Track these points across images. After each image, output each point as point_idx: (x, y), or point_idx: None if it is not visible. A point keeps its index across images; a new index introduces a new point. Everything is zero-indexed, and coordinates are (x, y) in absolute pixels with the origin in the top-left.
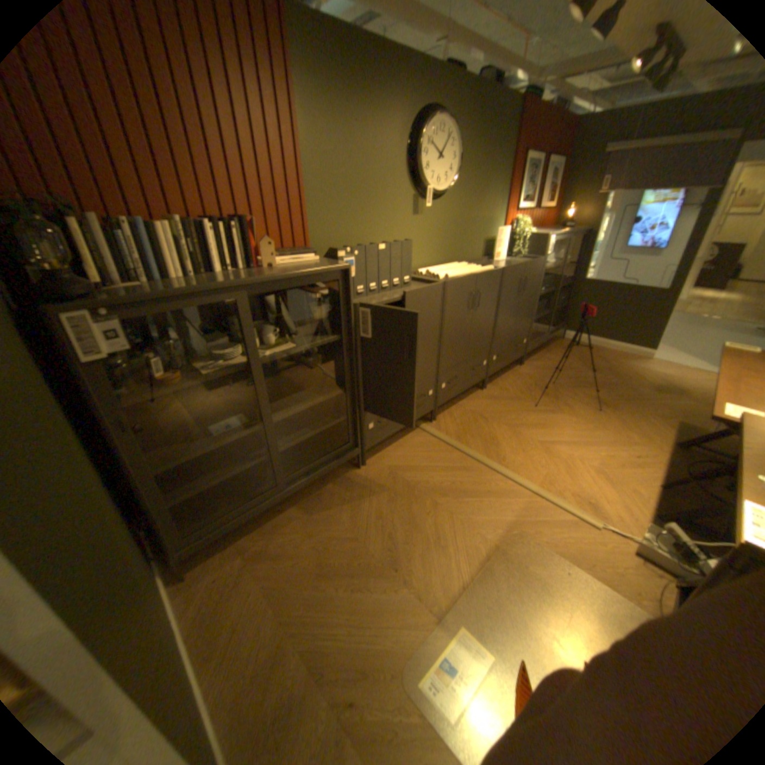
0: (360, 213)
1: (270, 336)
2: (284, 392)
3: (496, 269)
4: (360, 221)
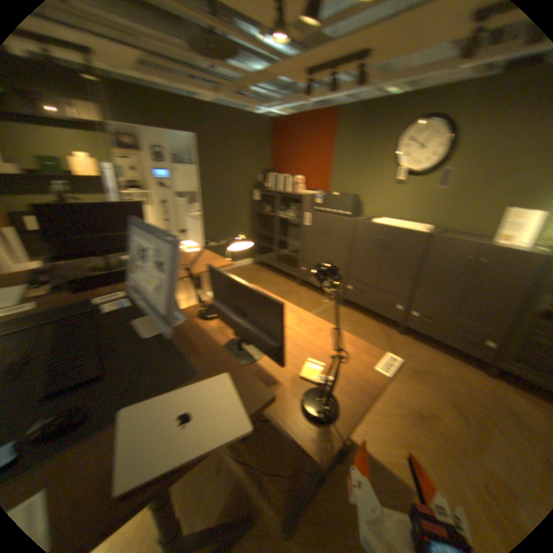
0: (358, 179)
1: (293, 214)
2: (298, 239)
3: (425, 232)
4: (358, 183)
